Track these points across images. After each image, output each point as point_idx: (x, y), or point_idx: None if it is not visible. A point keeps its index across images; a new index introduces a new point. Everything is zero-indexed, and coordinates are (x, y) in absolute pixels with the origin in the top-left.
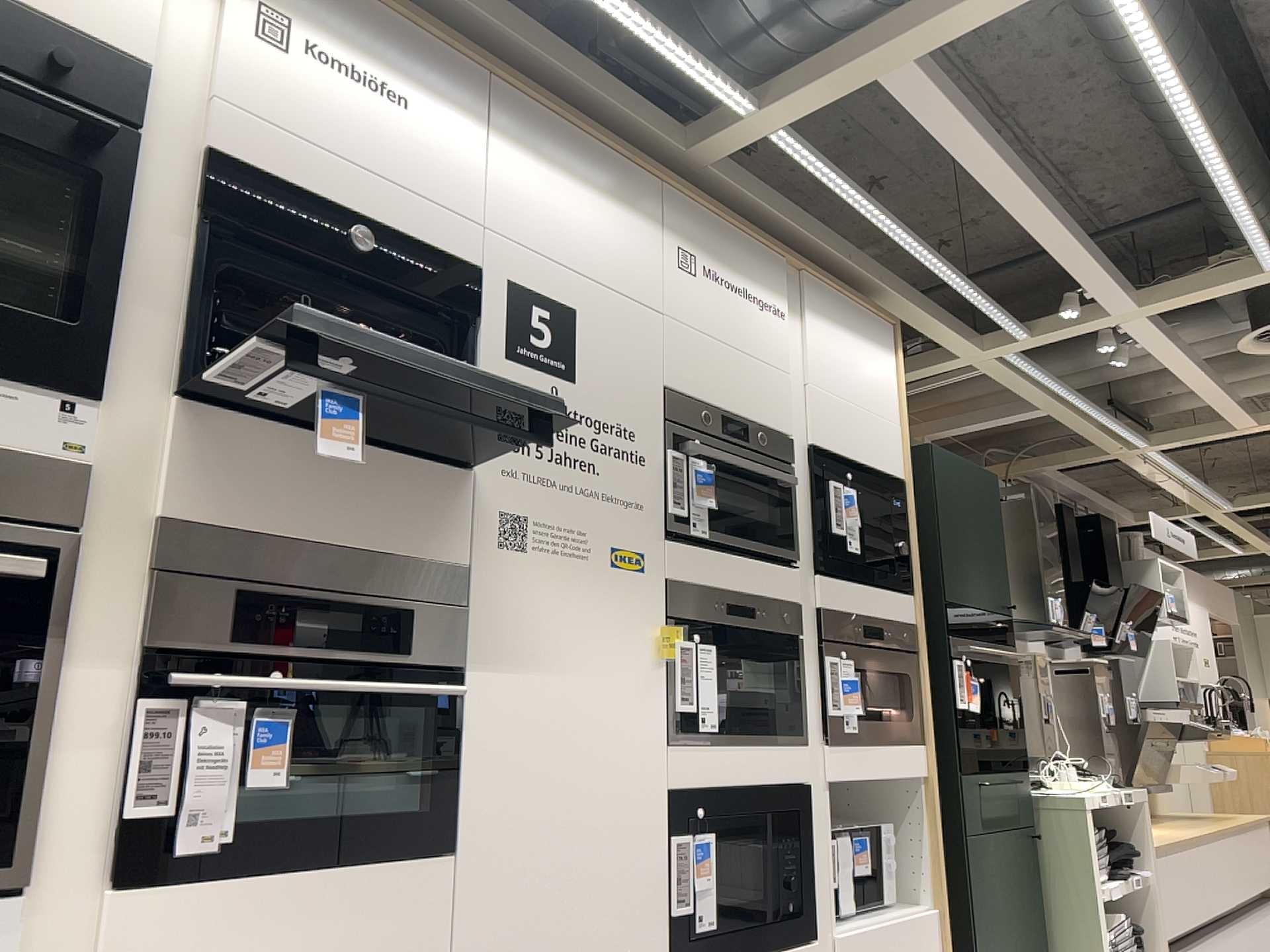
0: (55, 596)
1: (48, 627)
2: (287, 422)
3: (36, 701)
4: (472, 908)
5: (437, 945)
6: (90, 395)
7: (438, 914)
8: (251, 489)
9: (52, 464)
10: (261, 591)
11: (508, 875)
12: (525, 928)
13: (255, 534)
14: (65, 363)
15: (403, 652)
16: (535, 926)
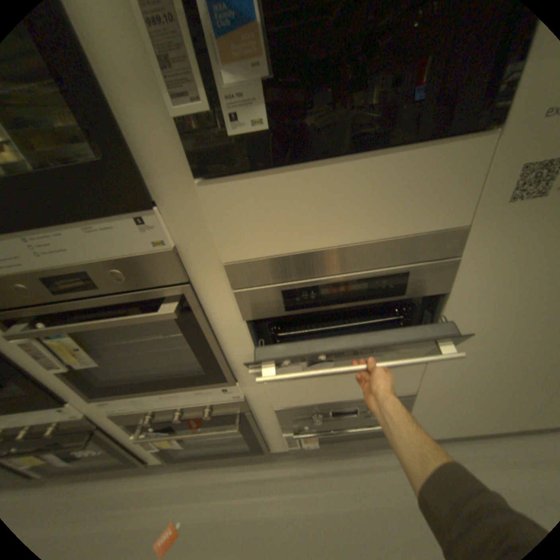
0: (195, 310)
1: (200, 321)
2: (290, 159)
3: (211, 343)
4: (434, 377)
5: (412, 387)
6: (146, 207)
7: (414, 380)
8: (273, 229)
9: (156, 255)
10: (297, 286)
11: (460, 367)
12: (466, 380)
13: (286, 254)
14: (120, 189)
15: (401, 294)
16: (473, 380)
